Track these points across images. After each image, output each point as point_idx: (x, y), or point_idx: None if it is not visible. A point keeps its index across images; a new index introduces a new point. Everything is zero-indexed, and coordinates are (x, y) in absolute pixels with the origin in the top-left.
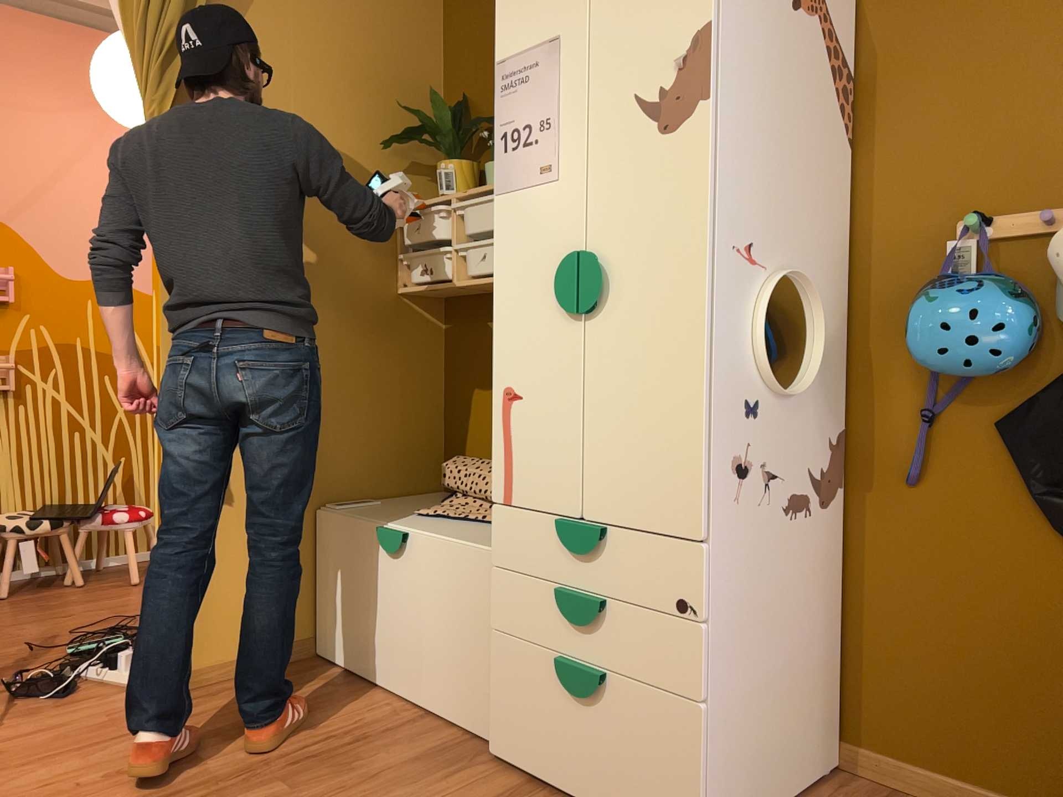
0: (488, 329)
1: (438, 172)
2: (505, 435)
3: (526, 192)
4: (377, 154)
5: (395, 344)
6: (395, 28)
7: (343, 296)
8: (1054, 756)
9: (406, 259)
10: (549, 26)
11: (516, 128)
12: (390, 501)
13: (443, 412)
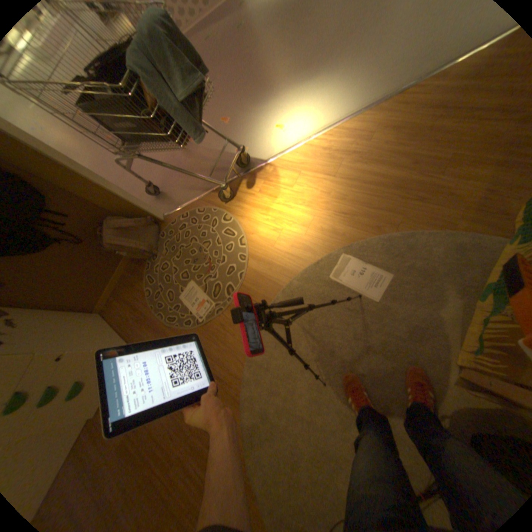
0: None
1: None
2: None
3: None
4: None
5: None
6: None
7: None
8: (102, 269)
9: None
10: None
11: None
12: None
13: None
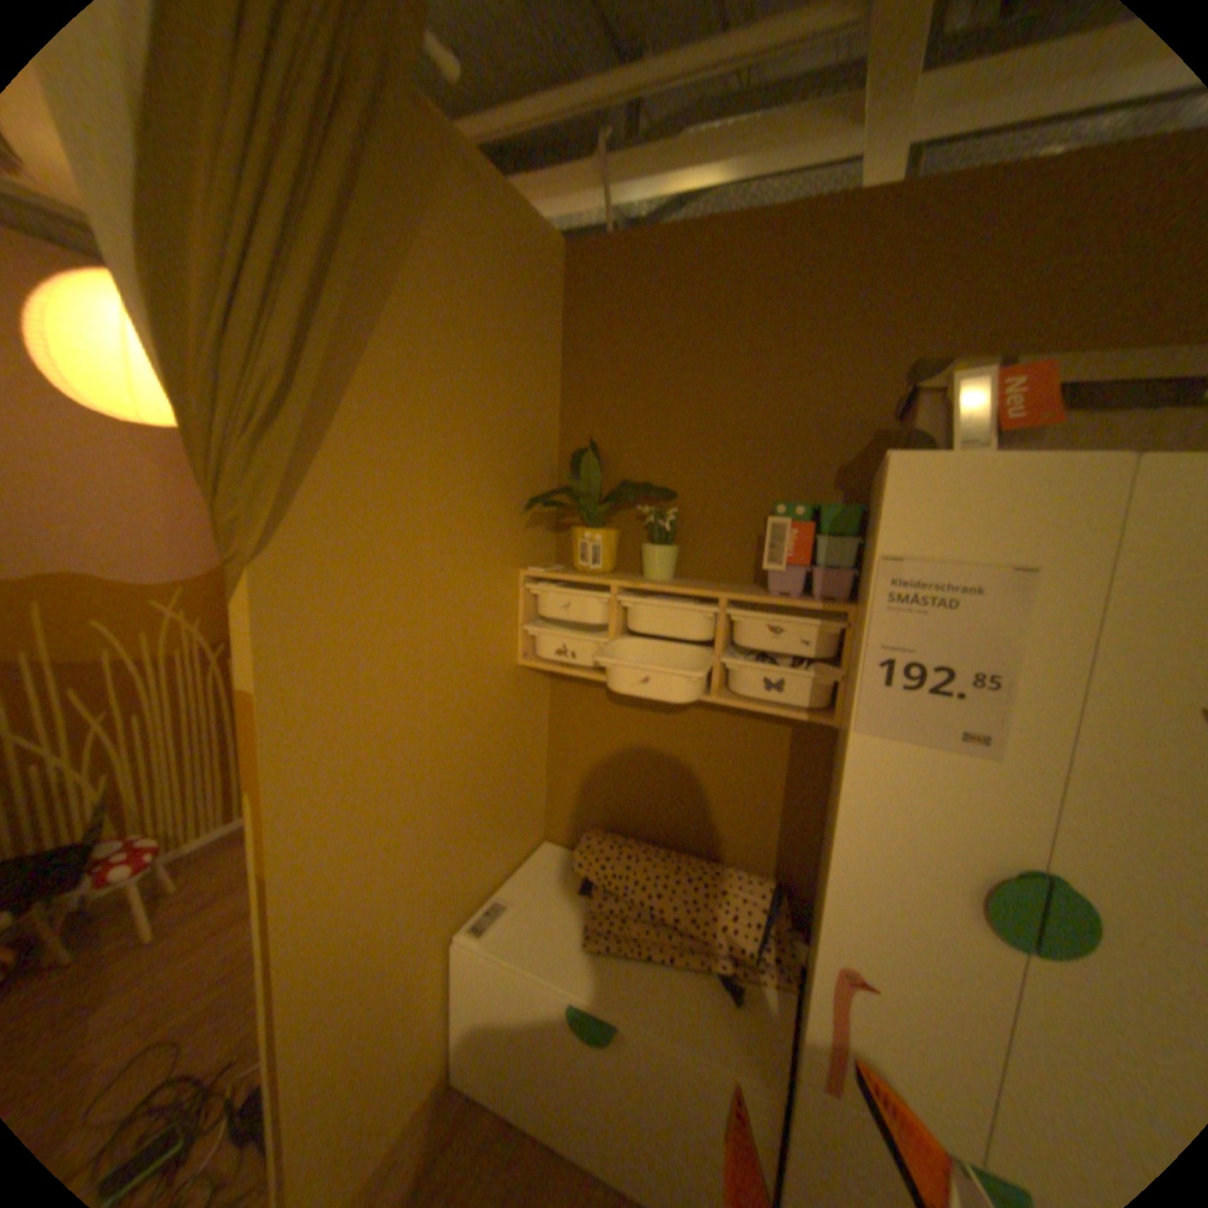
0: (615, 699)
1: (573, 535)
2: (838, 1021)
3: (925, 753)
4: (506, 512)
5: (515, 719)
6: (524, 351)
7: (474, 693)
8: None
9: (528, 626)
10: (1018, 542)
11: (917, 662)
12: (517, 890)
13: (547, 764)
